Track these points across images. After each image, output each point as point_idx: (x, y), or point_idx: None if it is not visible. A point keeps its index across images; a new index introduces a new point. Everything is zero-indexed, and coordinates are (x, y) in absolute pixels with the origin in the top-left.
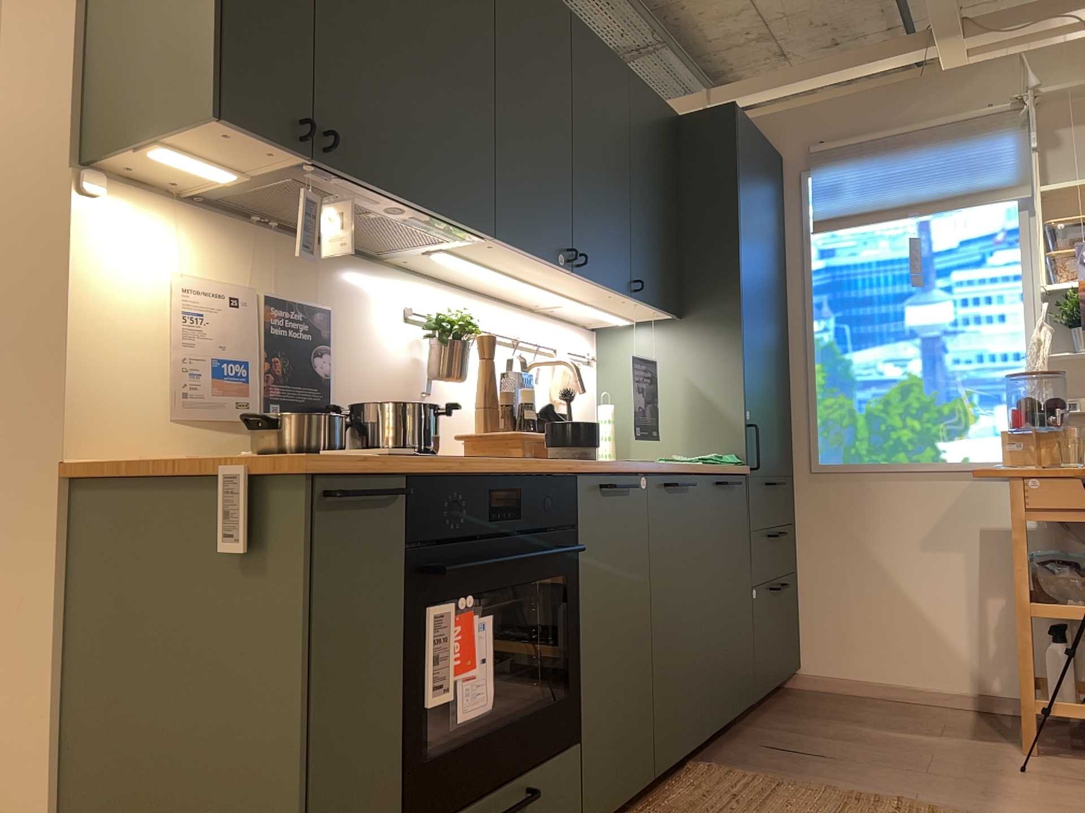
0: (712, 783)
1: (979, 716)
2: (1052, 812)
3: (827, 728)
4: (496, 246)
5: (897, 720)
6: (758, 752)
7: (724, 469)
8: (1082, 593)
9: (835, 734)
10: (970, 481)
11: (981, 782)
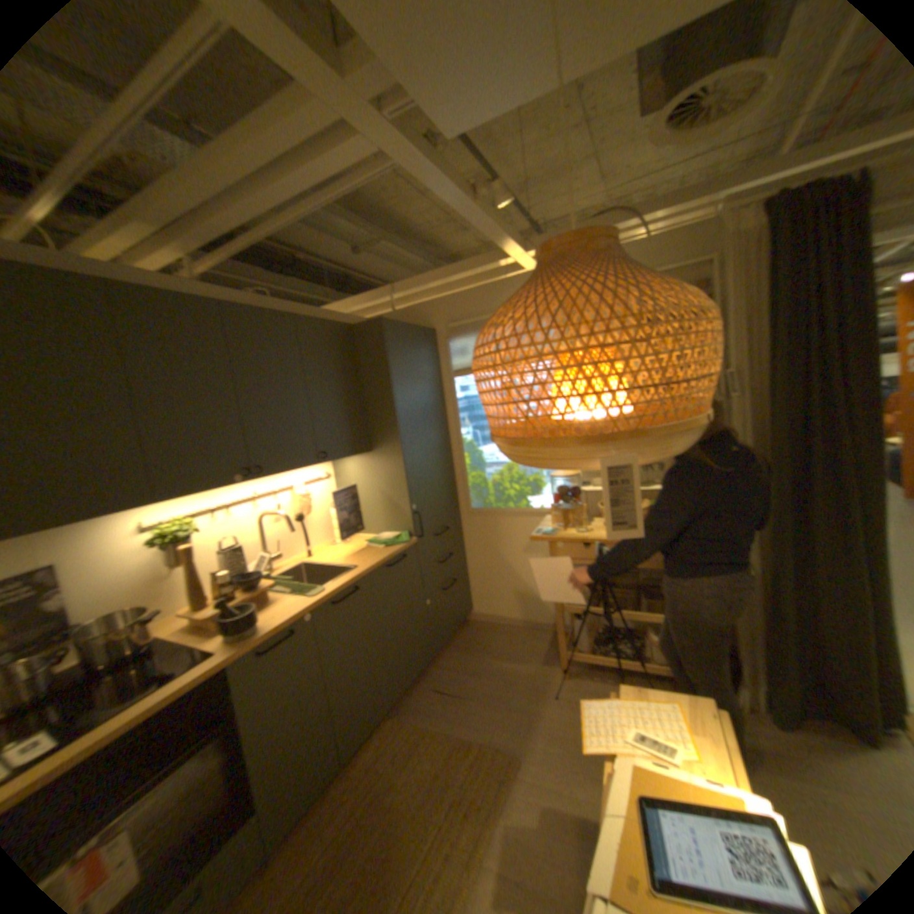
0: (386, 743)
1: (552, 638)
2: (556, 745)
3: (471, 663)
4: (166, 499)
5: (509, 650)
6: (425, 699)
7: (392, 552)
8: (587, 600)
9: (472, 670)
10: (544, 519)
11: (529, 716)
